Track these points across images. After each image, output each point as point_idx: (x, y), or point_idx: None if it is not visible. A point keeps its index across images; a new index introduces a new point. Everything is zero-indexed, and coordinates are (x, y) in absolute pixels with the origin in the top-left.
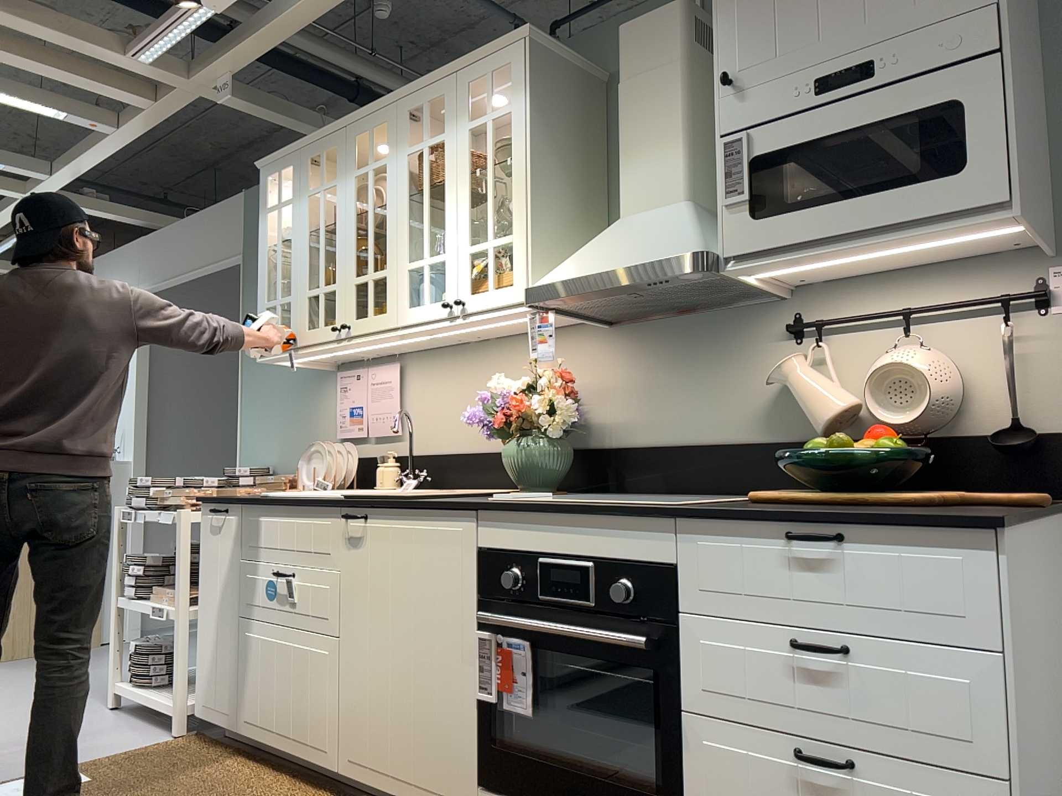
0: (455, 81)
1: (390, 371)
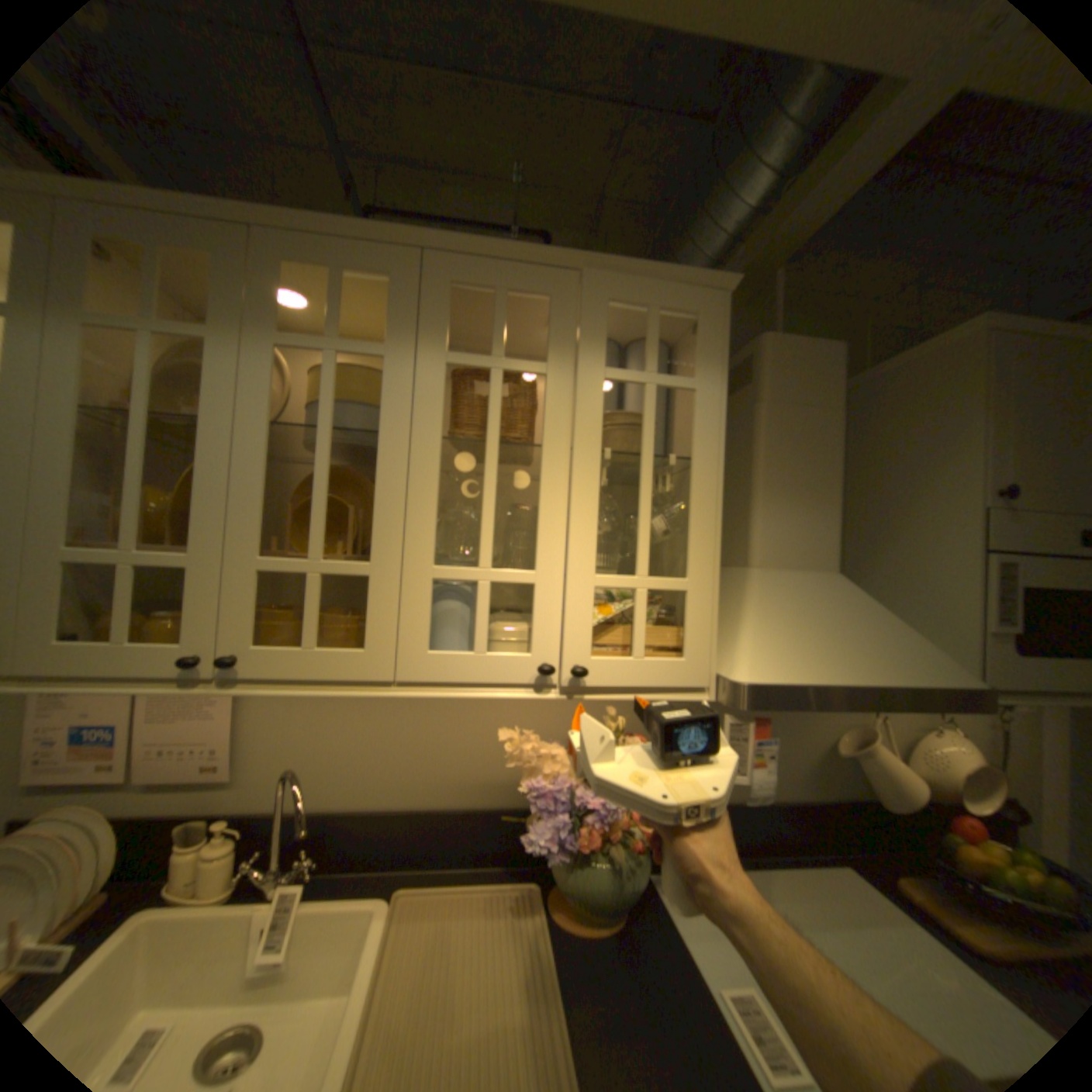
0: (580, 280)
1: None
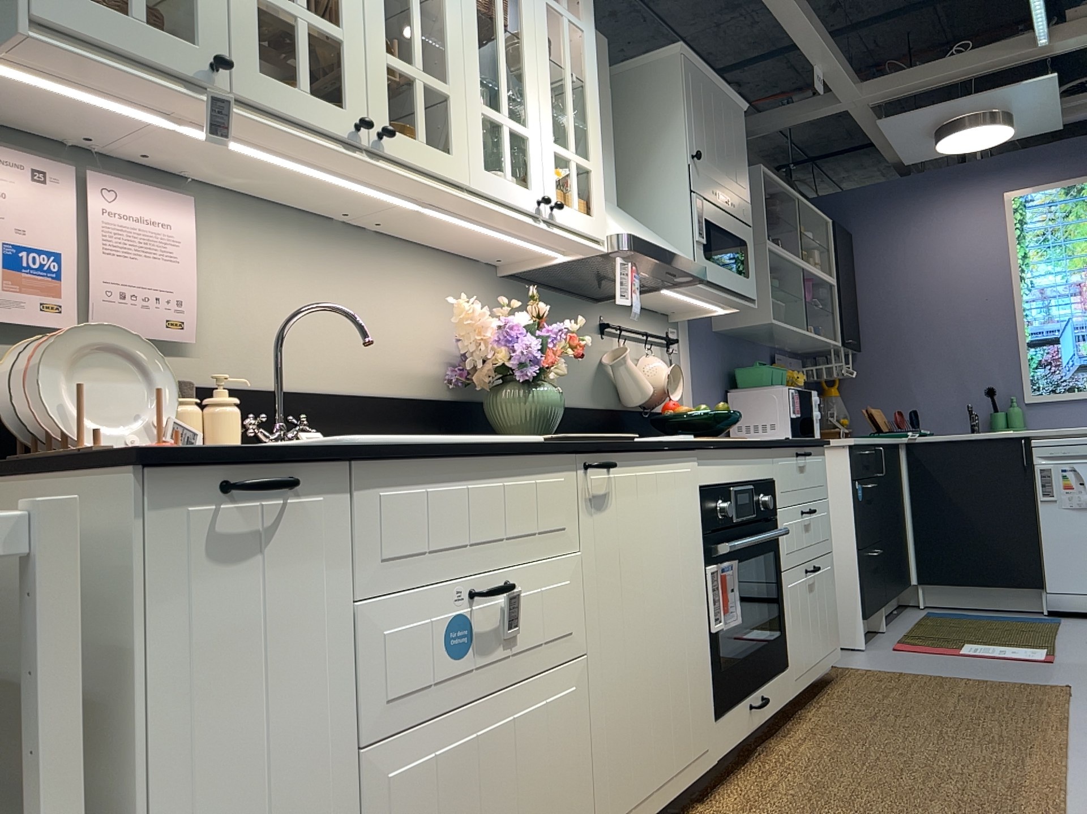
0: None
1: (173, 206)
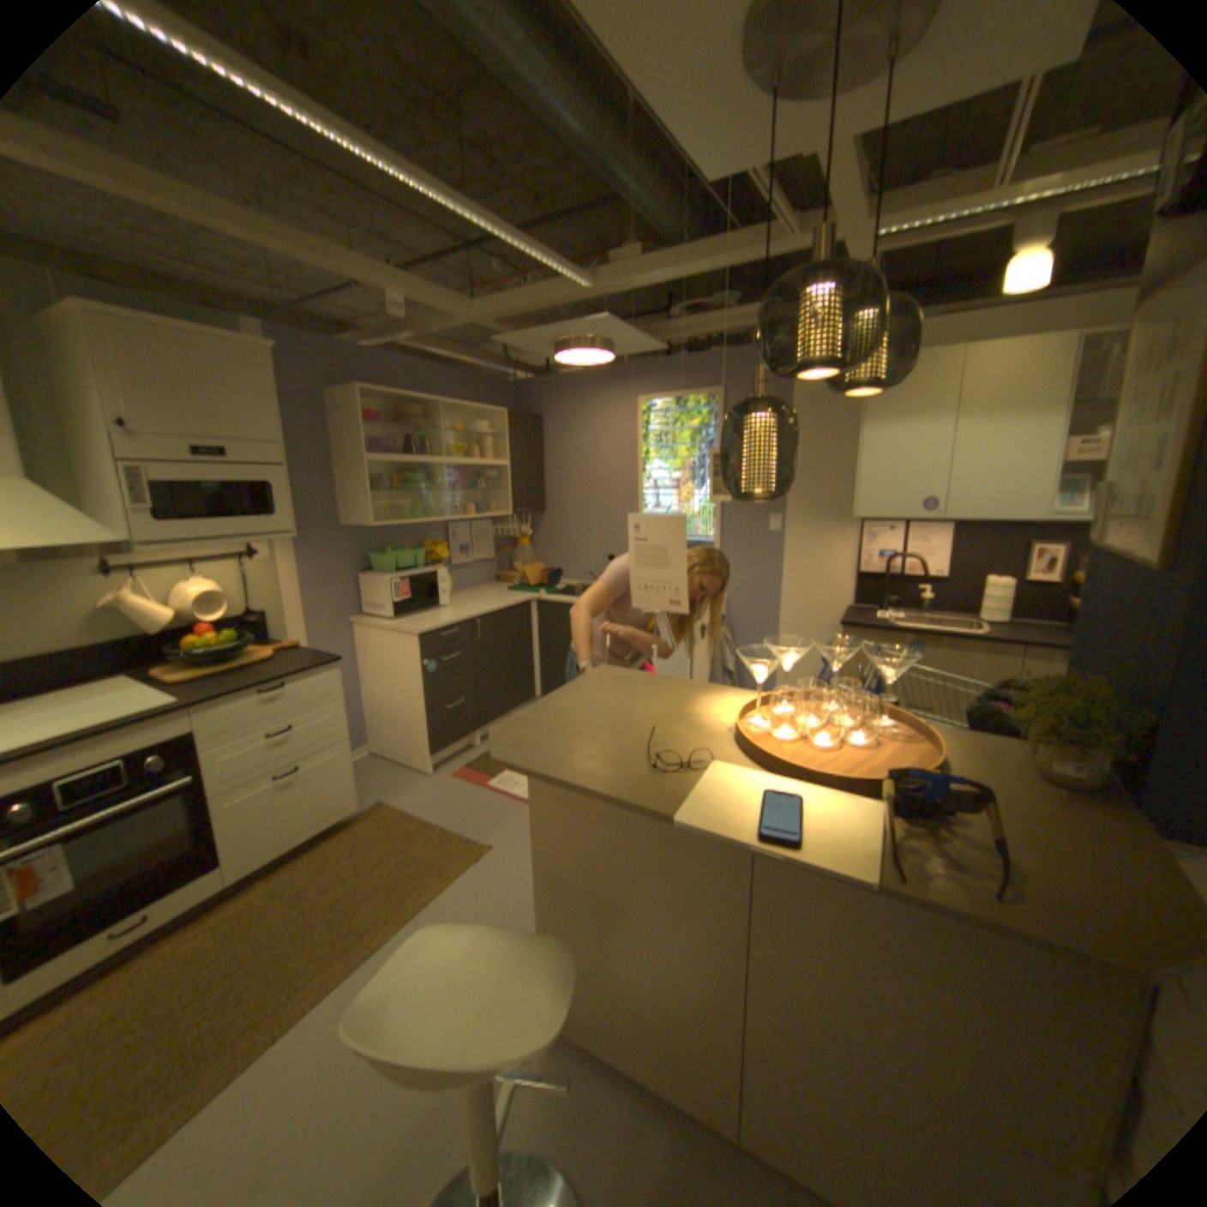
0: None
1: None
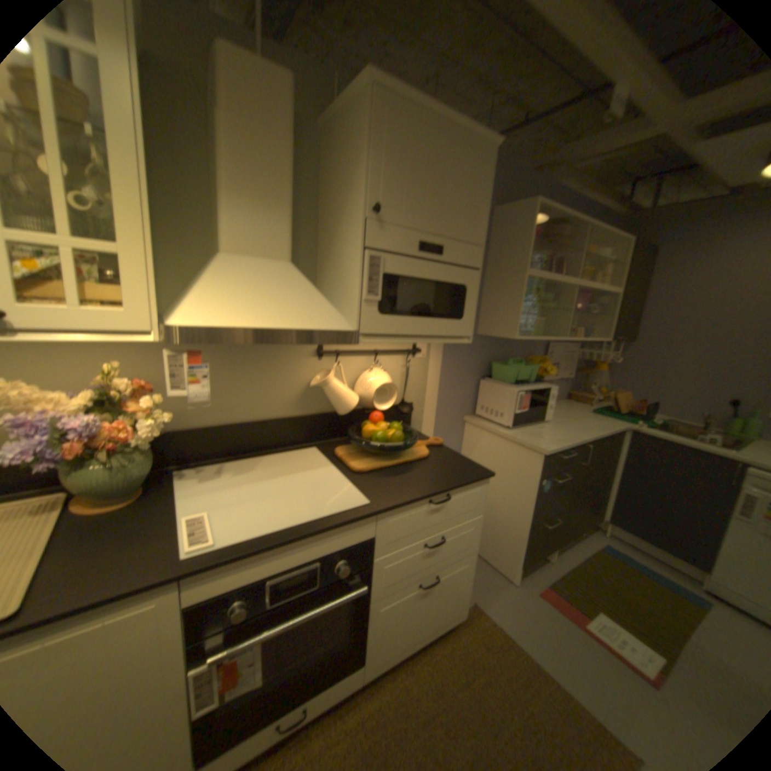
0: None
1: None
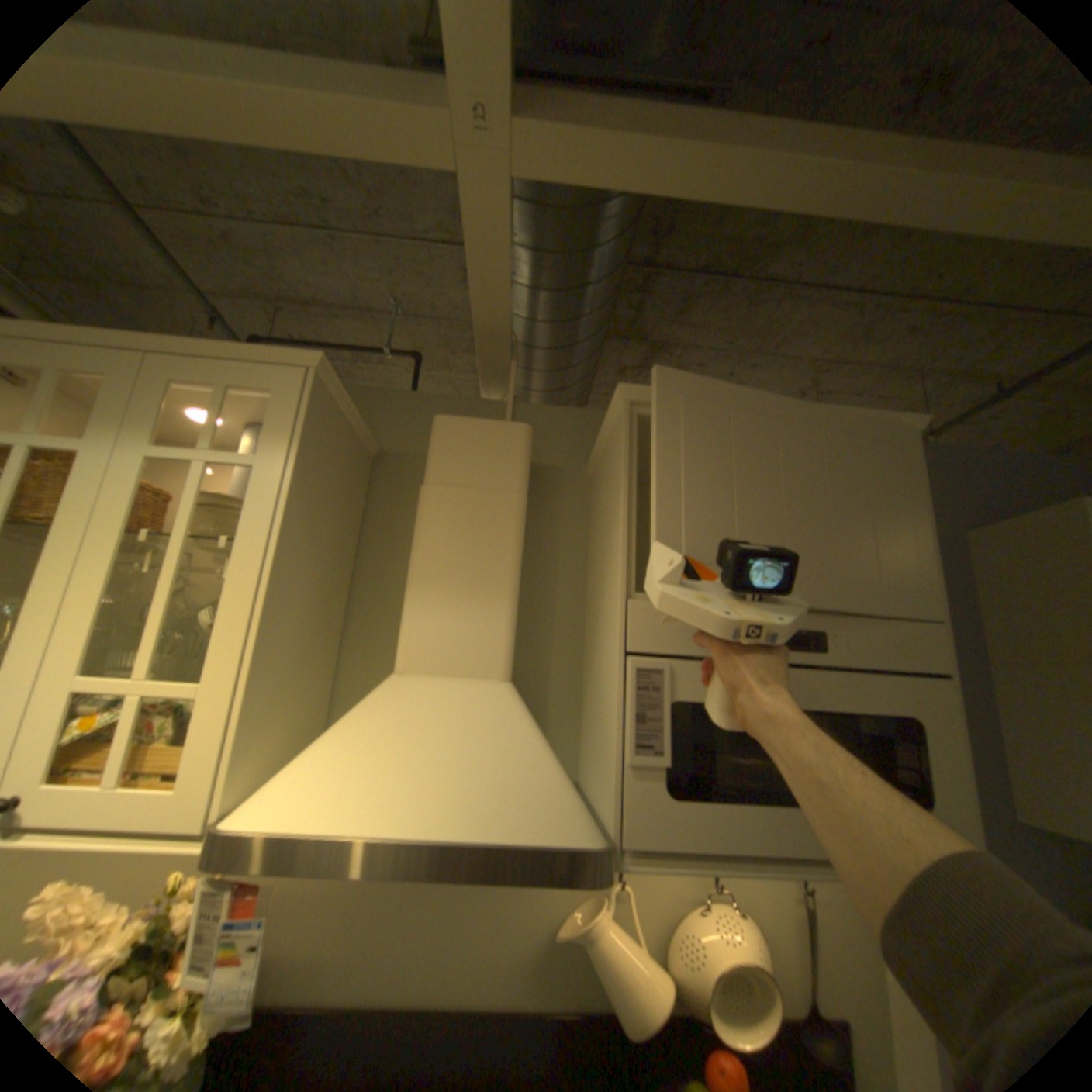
0: (140, 360)
1: None
